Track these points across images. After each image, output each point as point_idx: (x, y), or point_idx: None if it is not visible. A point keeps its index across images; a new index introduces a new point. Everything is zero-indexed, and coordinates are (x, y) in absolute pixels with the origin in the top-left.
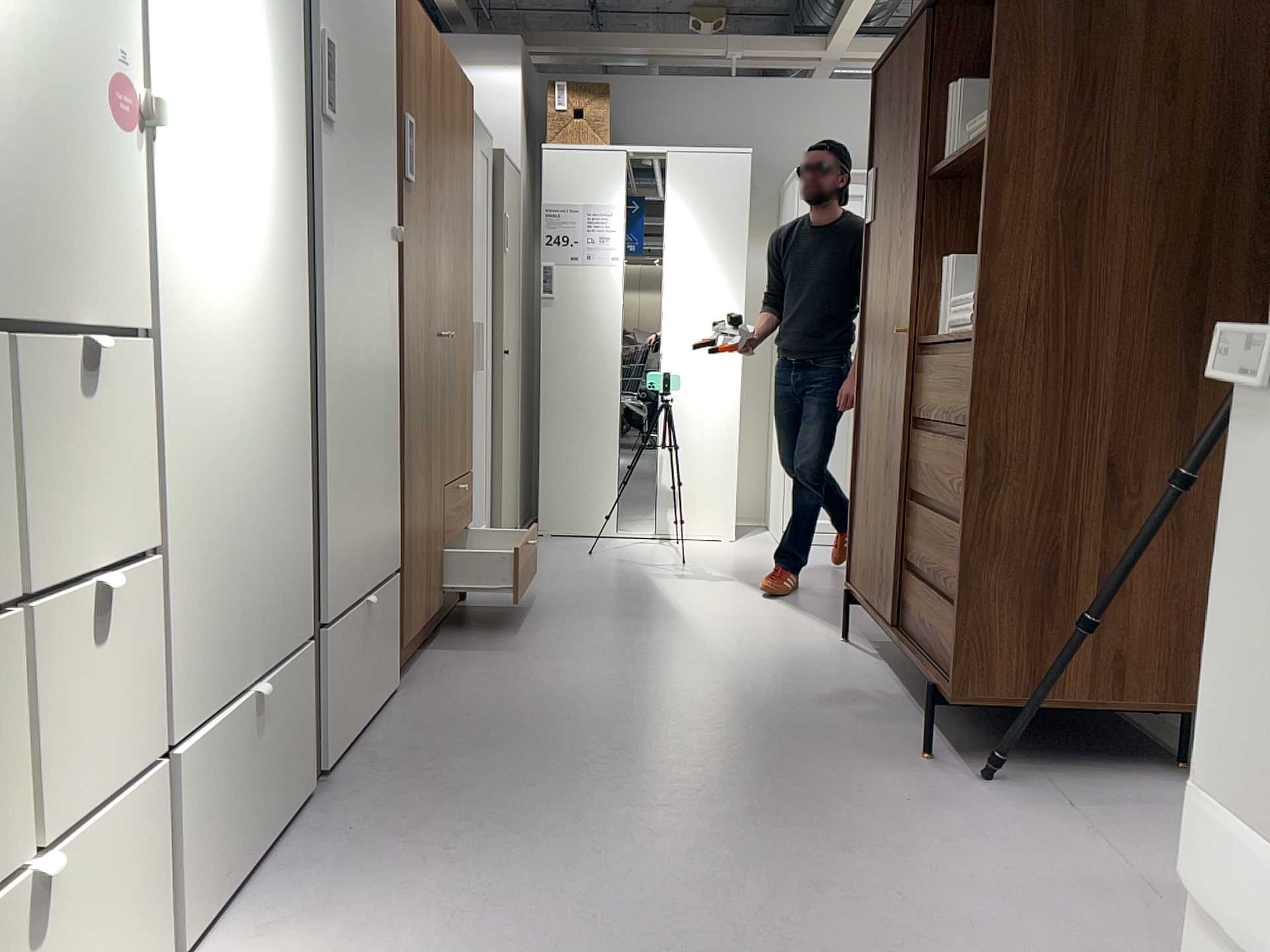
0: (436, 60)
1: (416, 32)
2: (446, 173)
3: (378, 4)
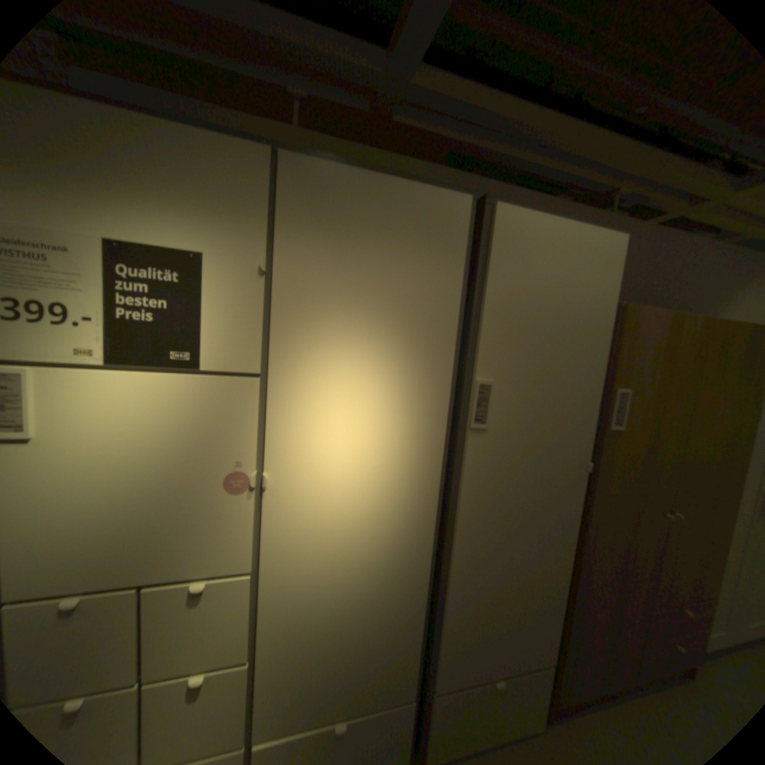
0: (693, 334)
1: (653, 328)
2: (700, 406)
3: (581, 333)
